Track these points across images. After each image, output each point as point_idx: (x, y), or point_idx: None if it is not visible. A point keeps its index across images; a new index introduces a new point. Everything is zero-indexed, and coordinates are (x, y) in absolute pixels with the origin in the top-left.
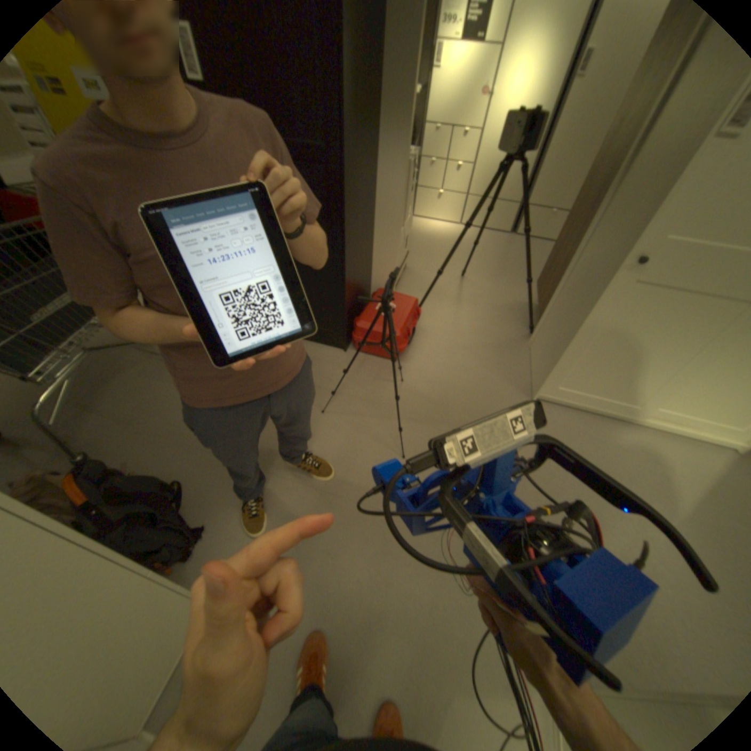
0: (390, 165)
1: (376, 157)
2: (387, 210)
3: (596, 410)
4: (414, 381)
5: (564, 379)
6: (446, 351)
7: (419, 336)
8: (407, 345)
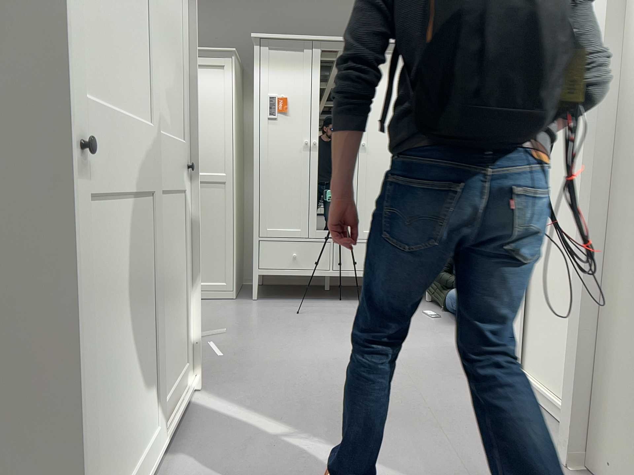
0: None
1: None
2: None
3: None
4: None
5: None
6: None
7: None
8: None
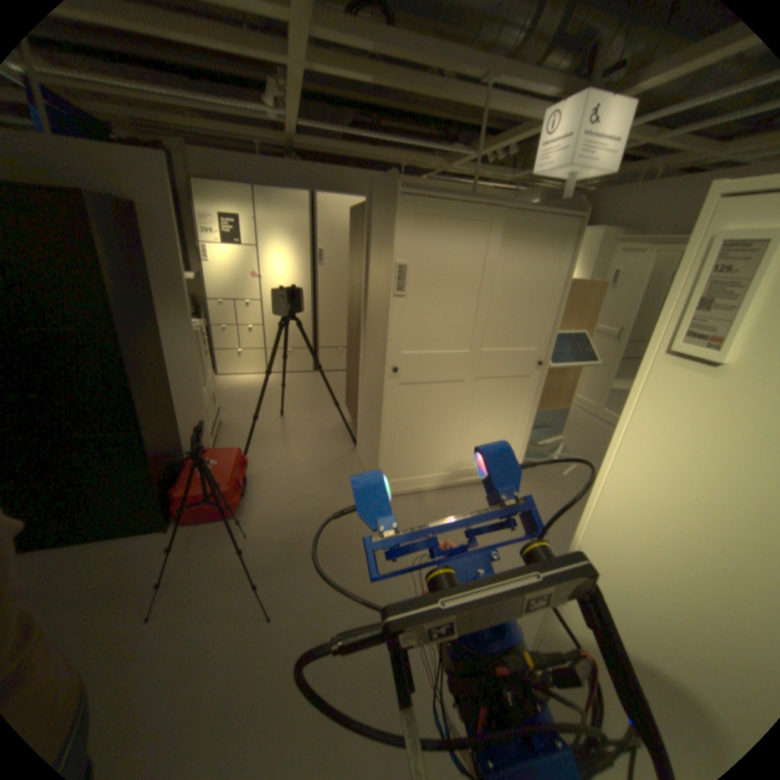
0: (173, 337)
1: (155, 332)
2: (181, 375)
3: (422, 488)
4: (257, 530)
5: (389, 472)
6: (284, 488)
7: (251, 483)
8: (240, 497)
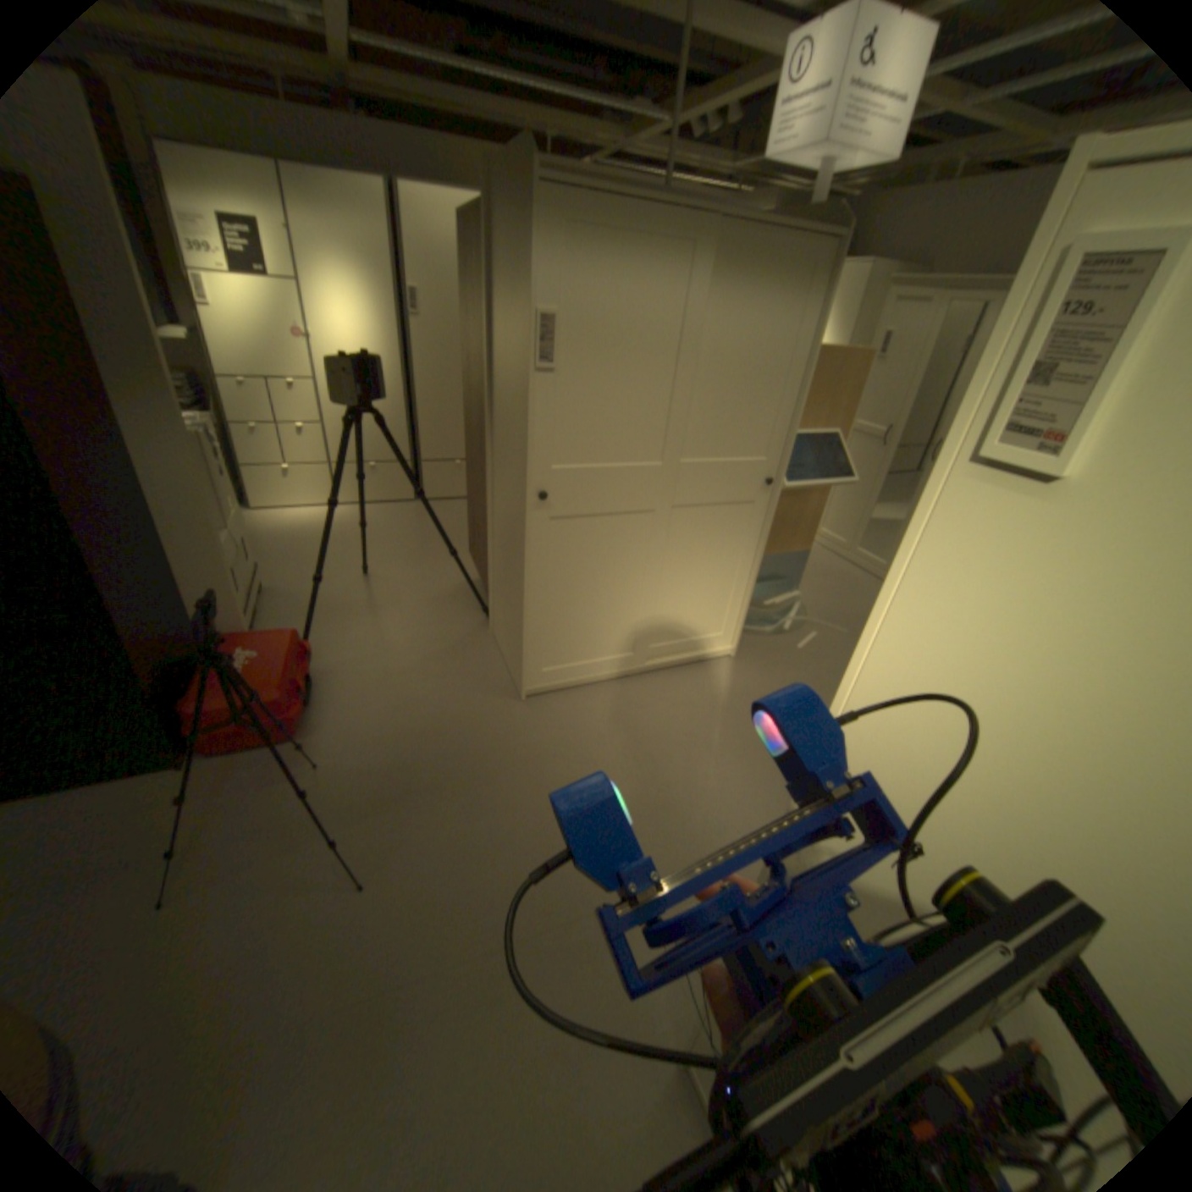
0: (151, 444)
1: (114, 435)
2: (174, 511)
3: (592, 678)
4: (335, 756)
5: (540, 656)
6: (376, 689)
7: (321, 684)
8: (304, 706)
